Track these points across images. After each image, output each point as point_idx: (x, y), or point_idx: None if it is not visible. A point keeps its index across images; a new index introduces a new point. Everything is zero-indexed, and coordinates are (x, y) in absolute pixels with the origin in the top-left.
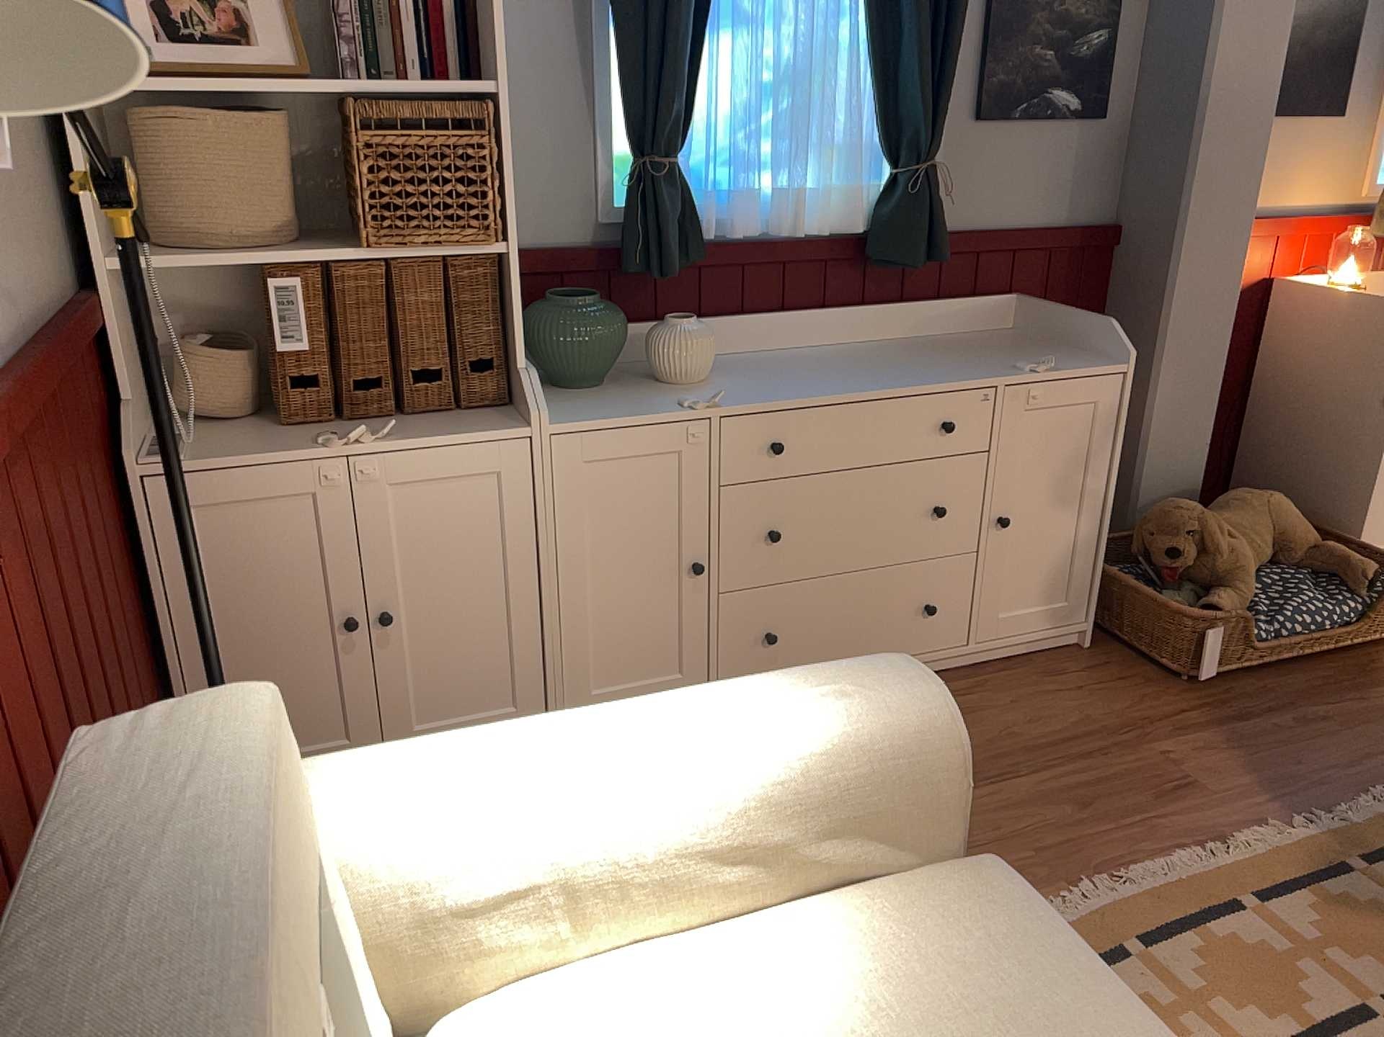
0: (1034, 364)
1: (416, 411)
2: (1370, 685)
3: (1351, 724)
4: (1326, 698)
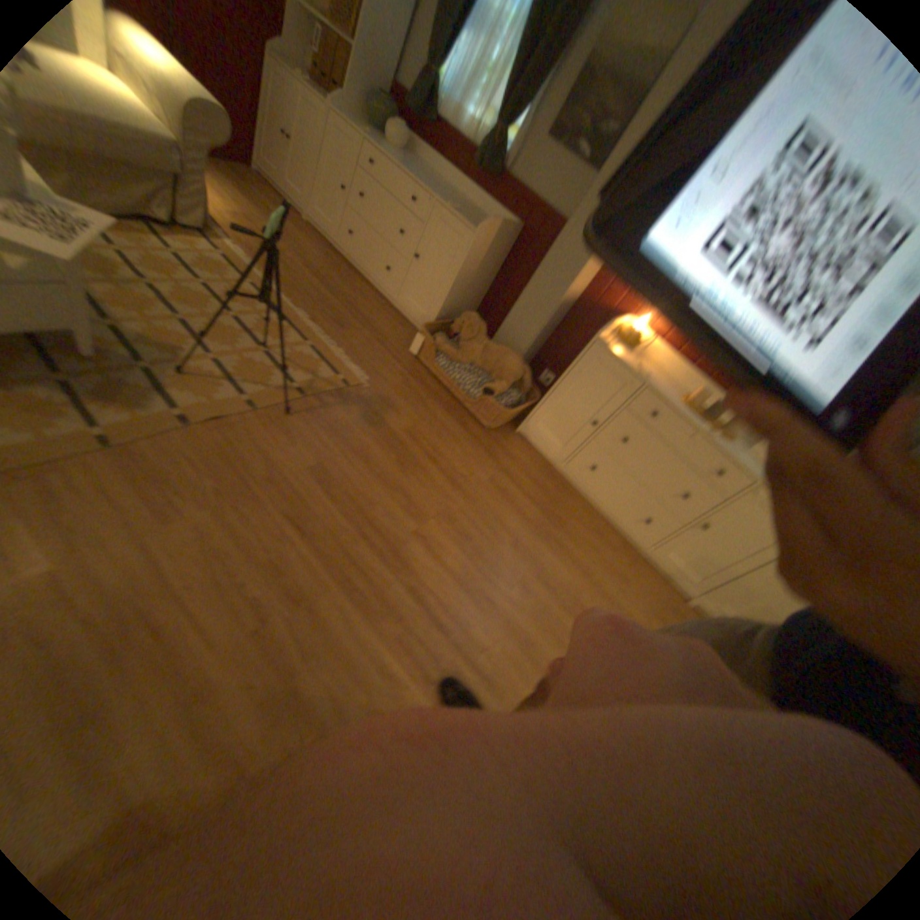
0: (452, 205)
1: (330, 96)
2: (440, 405)
3: (406, 386)
4: (423, 388)
